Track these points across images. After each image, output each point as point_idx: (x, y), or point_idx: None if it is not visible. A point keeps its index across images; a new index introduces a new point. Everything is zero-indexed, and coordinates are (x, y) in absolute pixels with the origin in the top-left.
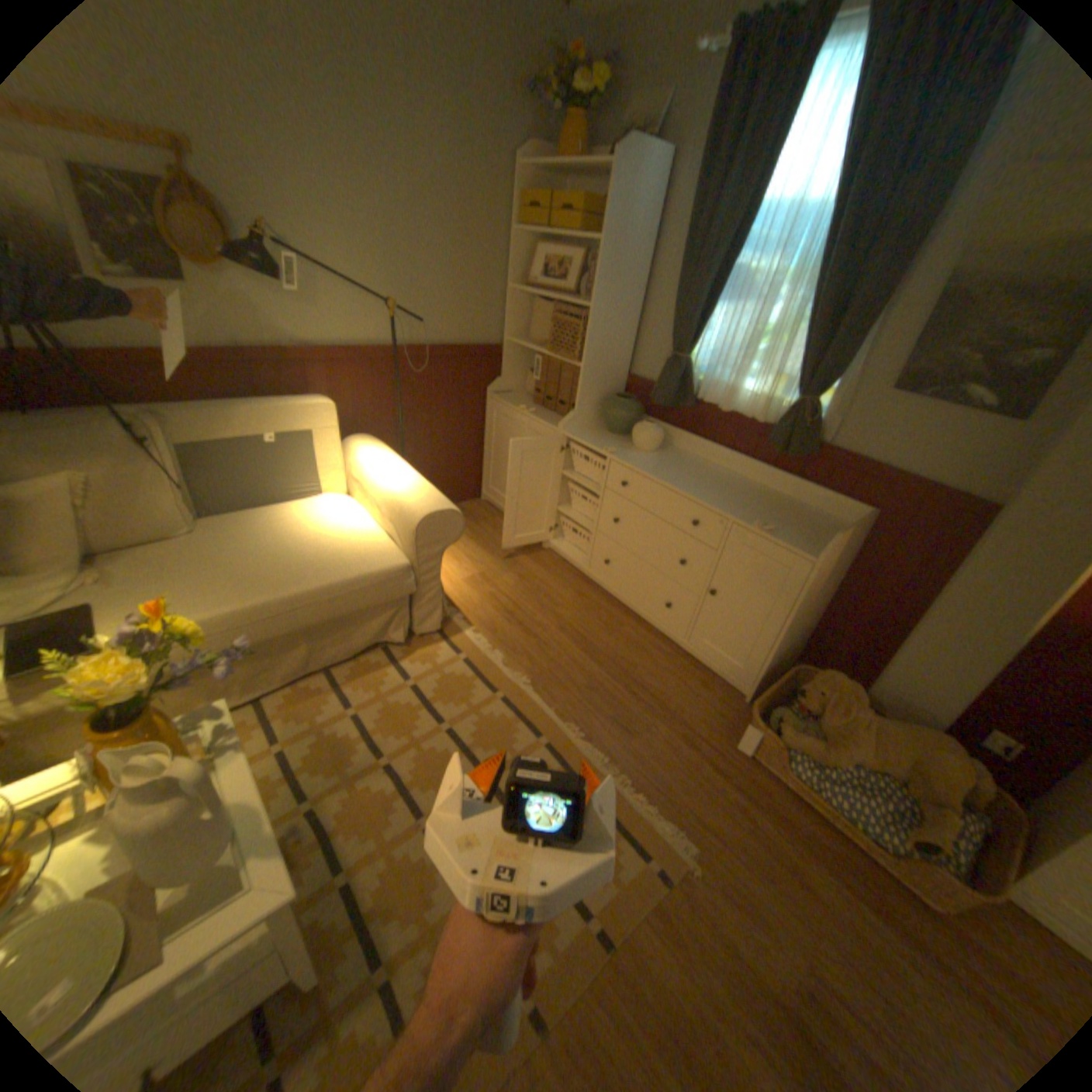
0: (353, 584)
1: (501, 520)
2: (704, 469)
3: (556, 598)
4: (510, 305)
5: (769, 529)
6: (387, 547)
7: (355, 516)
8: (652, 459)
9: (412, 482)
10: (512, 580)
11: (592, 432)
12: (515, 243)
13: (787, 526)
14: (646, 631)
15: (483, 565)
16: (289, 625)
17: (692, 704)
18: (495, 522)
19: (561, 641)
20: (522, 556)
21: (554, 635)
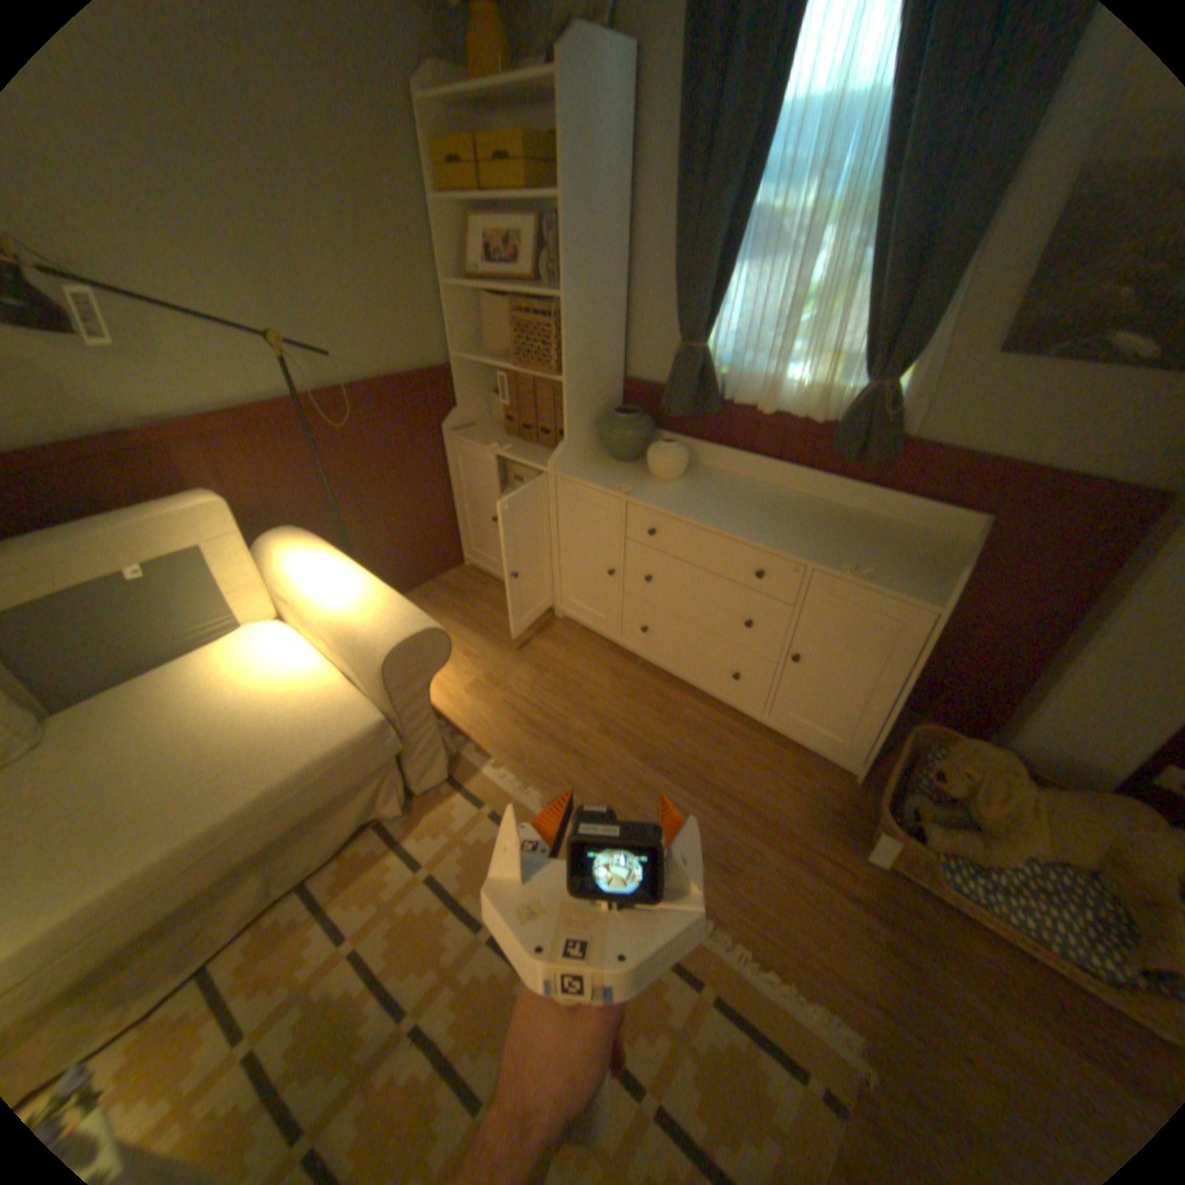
0: (304, 778)
1: (496, 589)
2: (750, 492)
3: (590, 687)
4: (449, 307)
5: (867, 573)
6: (346, 699)
7: (292, 655)
8: (681, 491)
9: (363, 594)
10: (528, 674)
11: (594, 465)
12: (437, 219)
13: (884, 560)
14: (712, 709)
15: (486, 660)
16: (216, 869)
17: (795, 804)
18: (489, 593)
19: (611, 751)
20: (534, 635)
21: (600, 744)
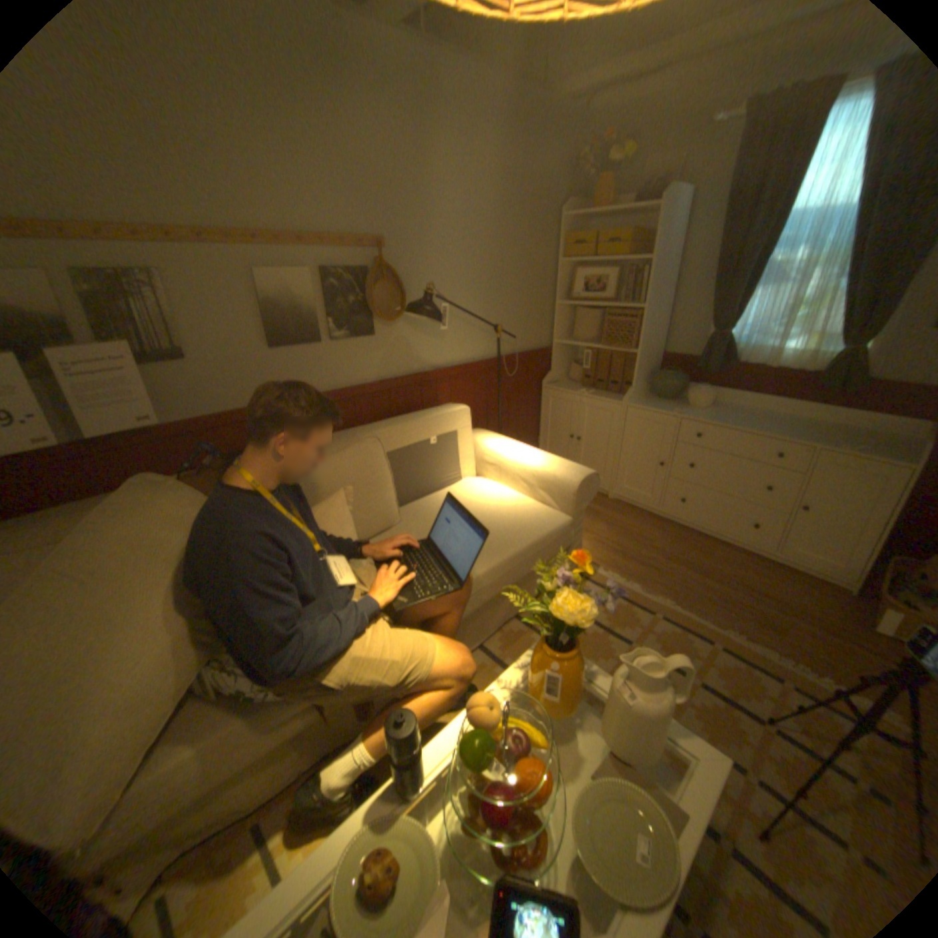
0: (546, 541)
1: None
2: (757, 415)
3: (647, 536)
4: (557, 317)
5: (858, 449)
6: (548, 510)
7: (503, 491)
8: (713, 414)
9: (548, 458)
10: (604, 528)
11: (648, 401)
12: (560, 272)
13: (865, 445)
14: (734, 551)
15: None
16: (513, 579)
17: (811, 602)
18: None
19: (675, 568)
20: (598, 508)
21: (666, 565)
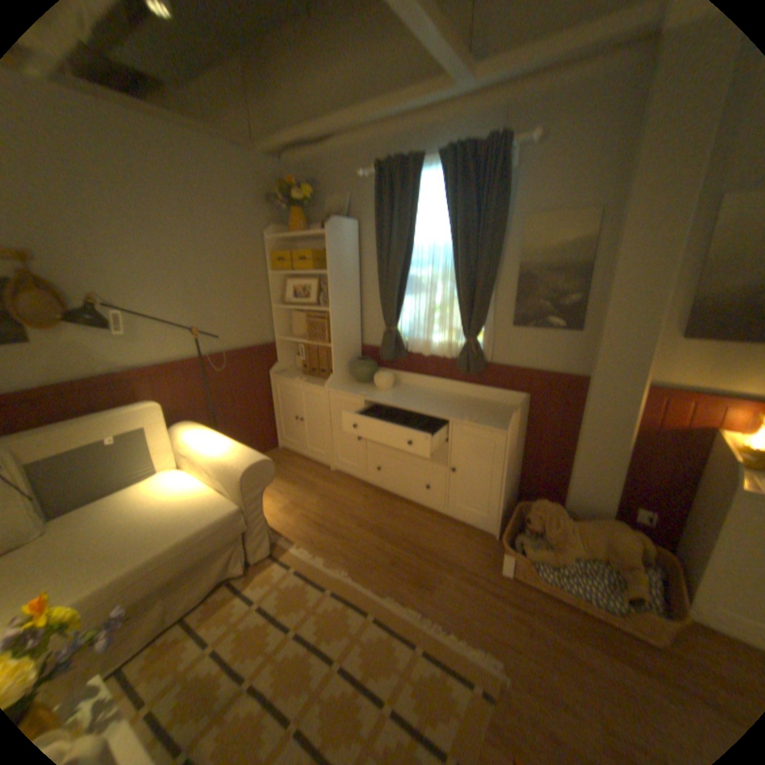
0: (196, 537)
1: (297, 459)
2: (424, 393)
3: (350, 504)
4: (276, 318)
5: (474, 420)
6: (219, 500)
7: (188, 484)
8: (391, 394)
9: (230, 447)
10: (315, 500)
11: (348, 385)
12: (272, 282)
13: (483, 416)
14: (418, 510)
15: (291, 495)
16: (145, 588)
17: (463, 553)
18: (293, 461)
19: (362, 535)
20: (318, 481)
21: (356, 532)
